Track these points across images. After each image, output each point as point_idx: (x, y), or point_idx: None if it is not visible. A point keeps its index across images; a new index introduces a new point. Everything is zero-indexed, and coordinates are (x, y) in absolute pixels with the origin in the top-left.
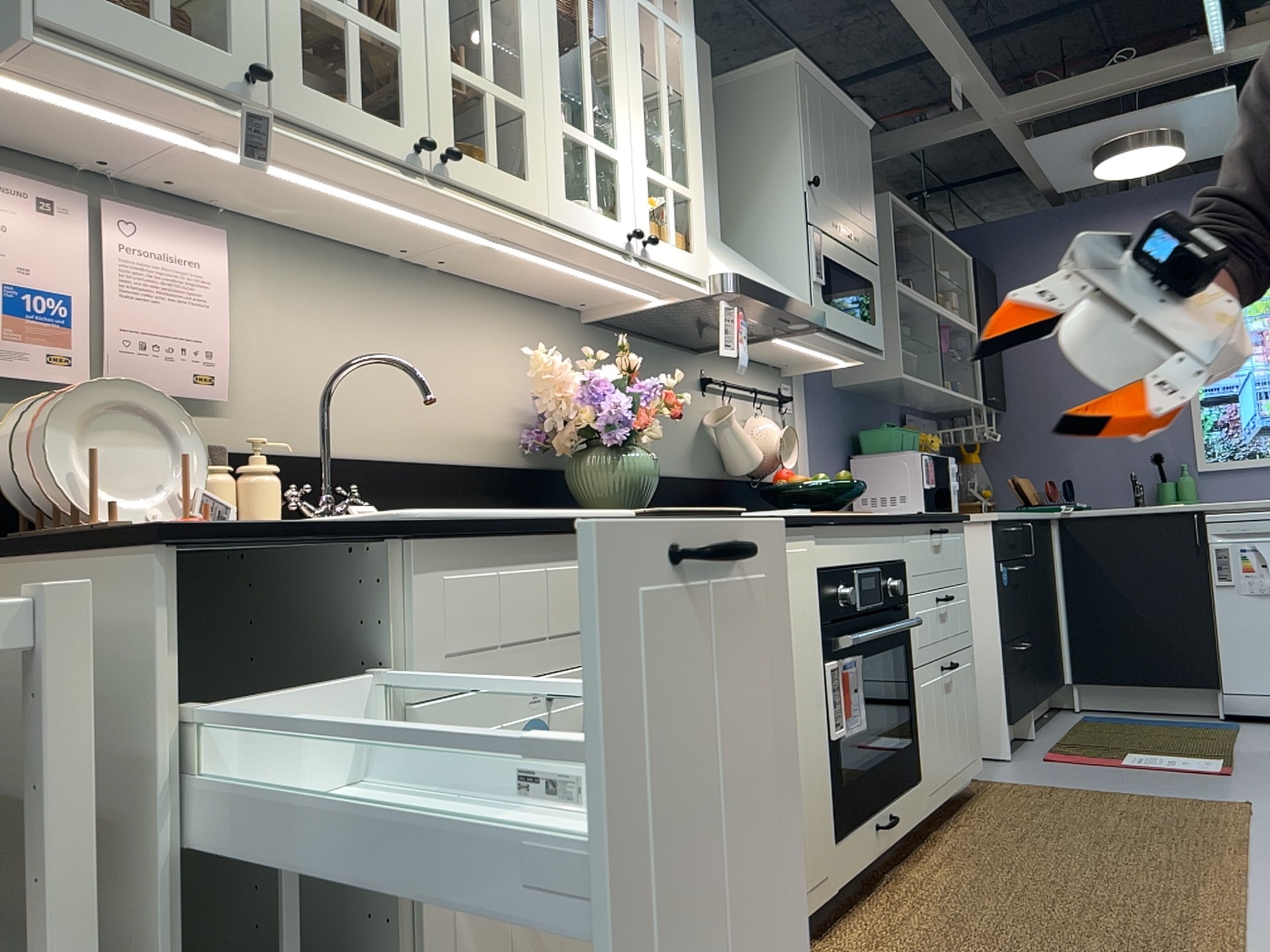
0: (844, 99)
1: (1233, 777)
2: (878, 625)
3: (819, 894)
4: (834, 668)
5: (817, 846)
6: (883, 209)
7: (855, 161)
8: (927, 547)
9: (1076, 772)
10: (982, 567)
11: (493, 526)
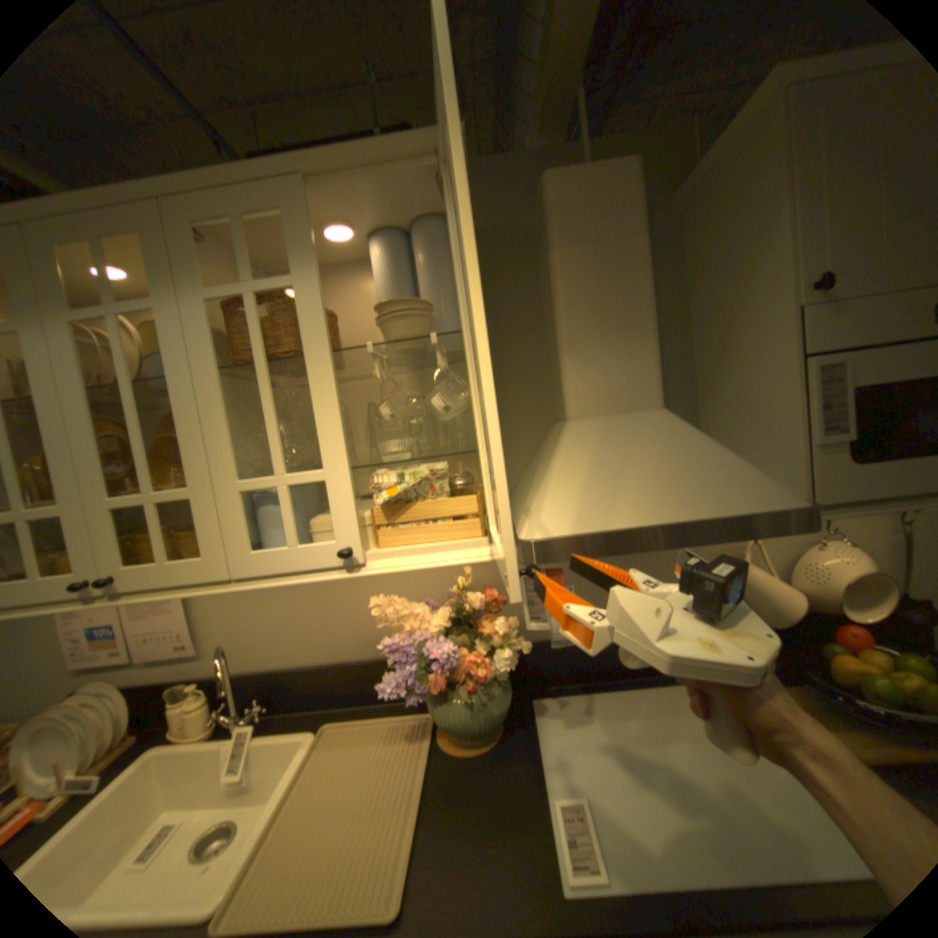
0: None
1: None
2: None
3: None
4: None
5: None
6: None
7: None
8: None
9: None
10: None
11: None
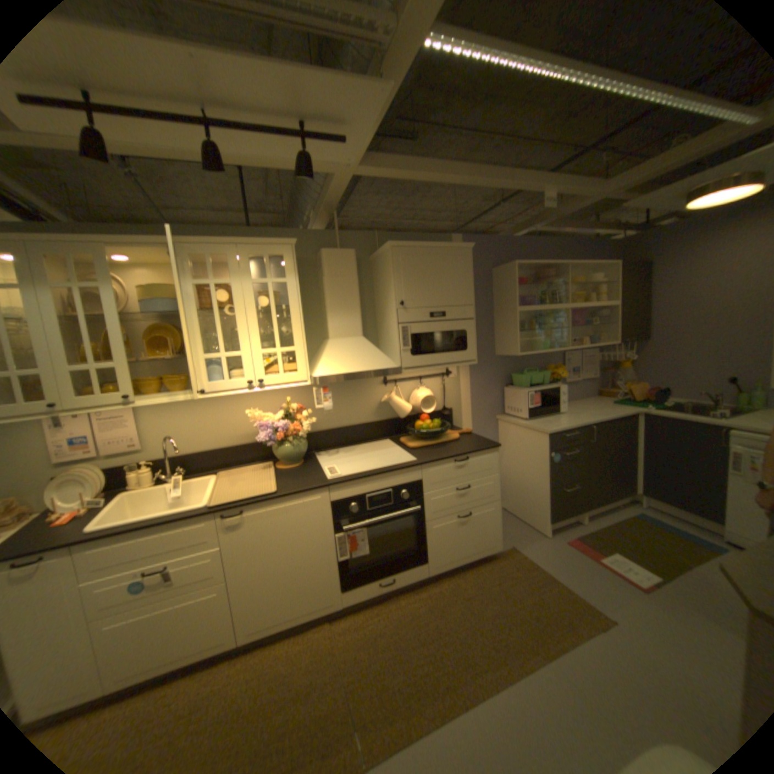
0: (439, 244)
1: (645, 599)
2: (389, 512)
3: (325, 611)
4: (341, 536)
5: (323, 597)
6: (520, 265)
7: (449, 273)
8: (446, 469)
9: (568, 560)
10: (544, 453)
11: (104, 537)
